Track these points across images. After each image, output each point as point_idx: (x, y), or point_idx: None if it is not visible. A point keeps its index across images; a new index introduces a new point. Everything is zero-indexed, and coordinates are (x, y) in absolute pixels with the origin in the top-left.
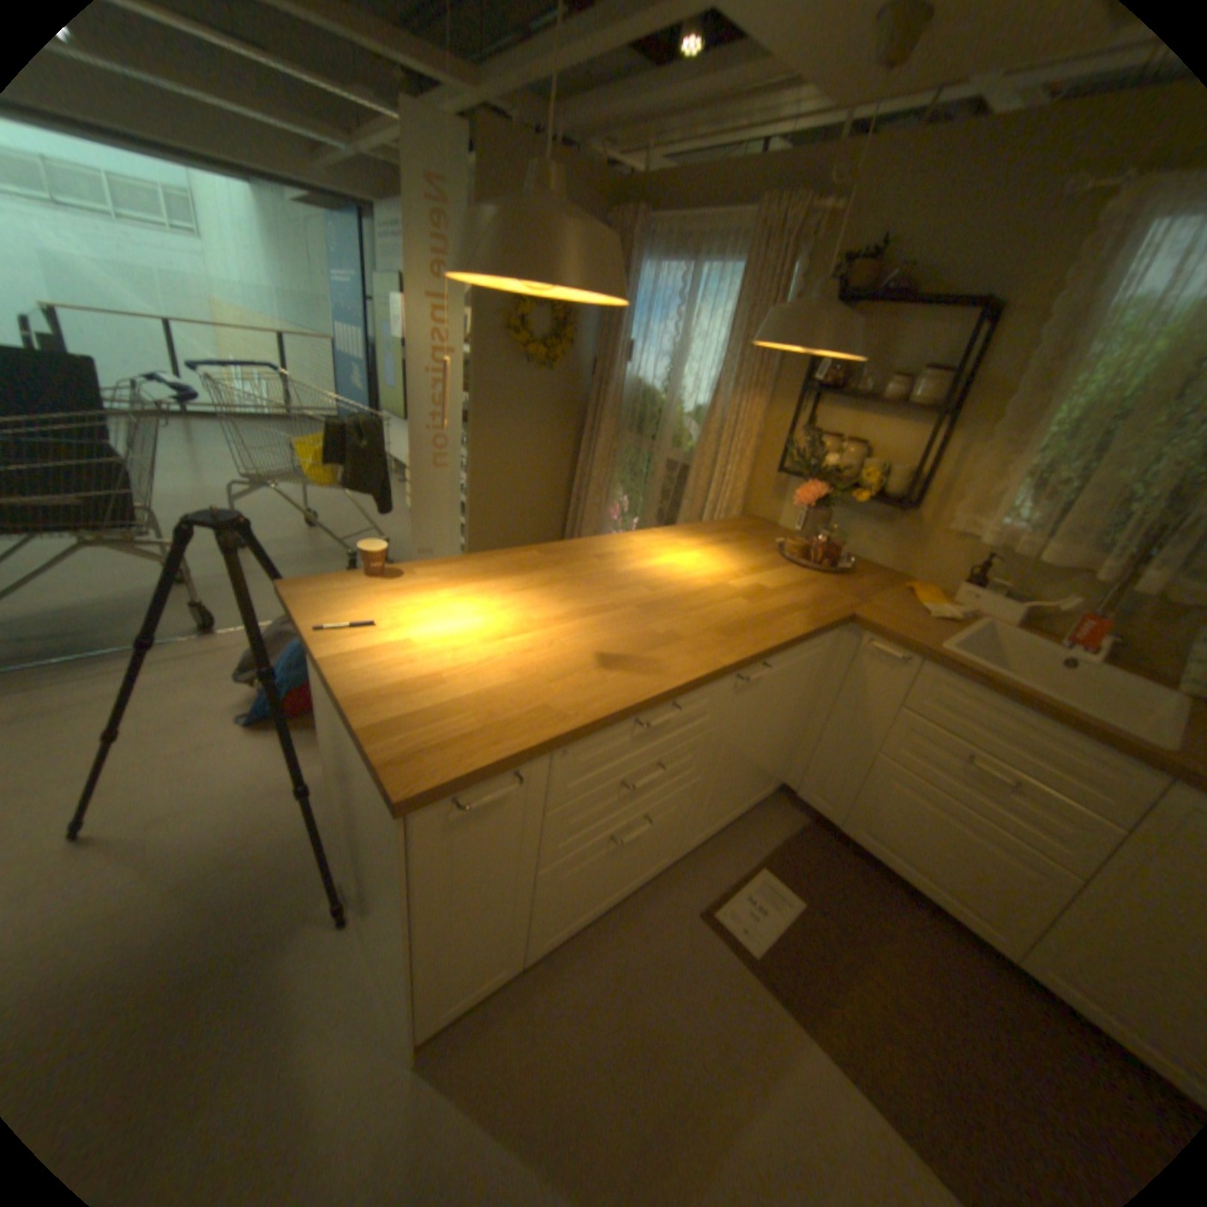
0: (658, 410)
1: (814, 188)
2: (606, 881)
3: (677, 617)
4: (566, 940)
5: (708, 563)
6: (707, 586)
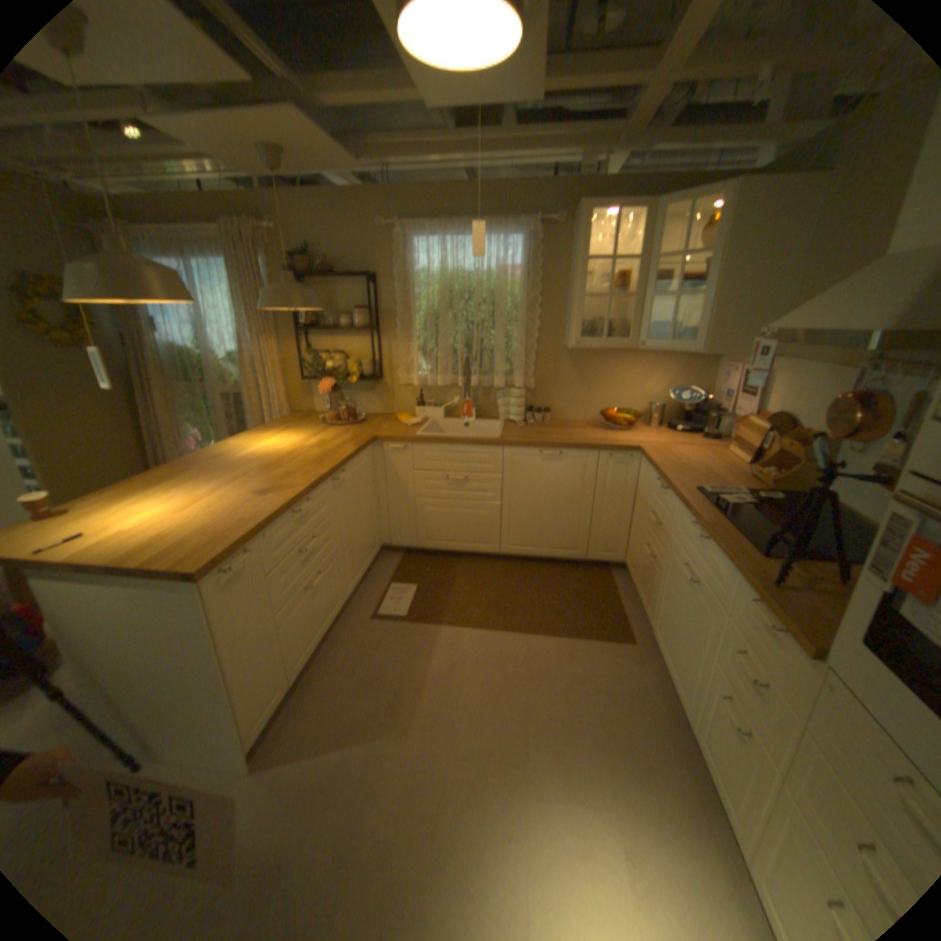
0: (197, 361)
1: (251, 215)
2: (312, 618)
3: (285, 465)
4: (304, 663)
5: (286, 439)
6: (293, 448)
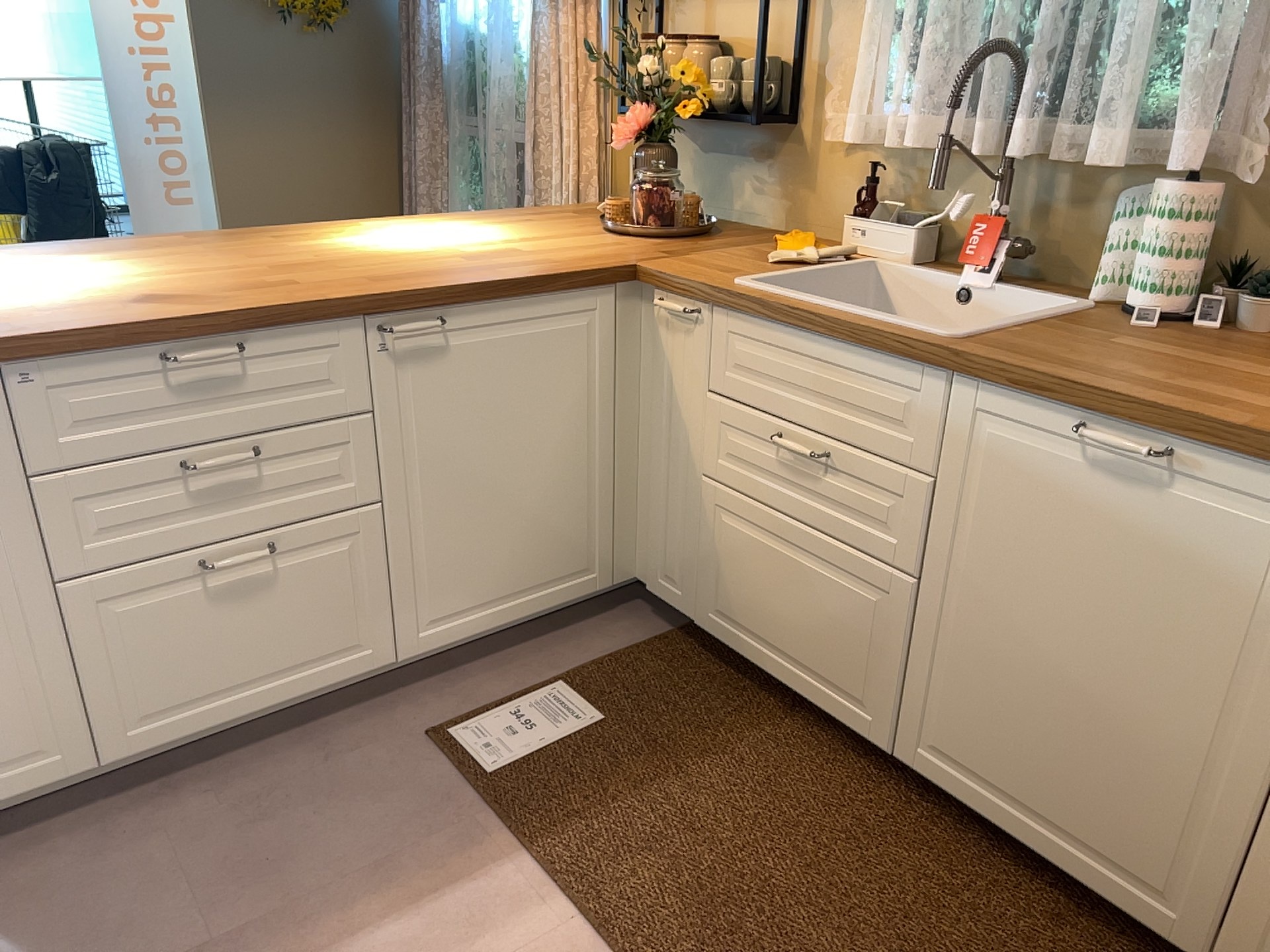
0: (492, 71)
1: None
2: (226, 645)
3: (322, 272)
4: (178, 738)
5: (457, 237)
6: (420, 251)
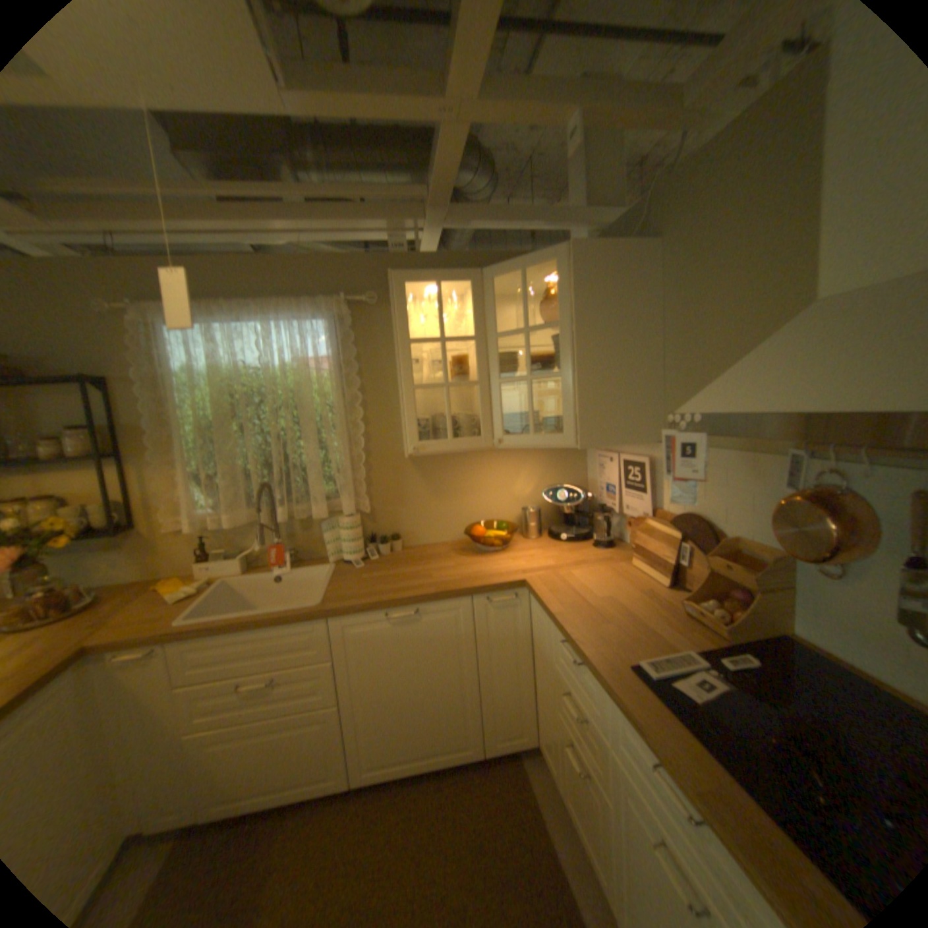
0: None
1: None
2: None
3: None
4: None
5: None
6: None
